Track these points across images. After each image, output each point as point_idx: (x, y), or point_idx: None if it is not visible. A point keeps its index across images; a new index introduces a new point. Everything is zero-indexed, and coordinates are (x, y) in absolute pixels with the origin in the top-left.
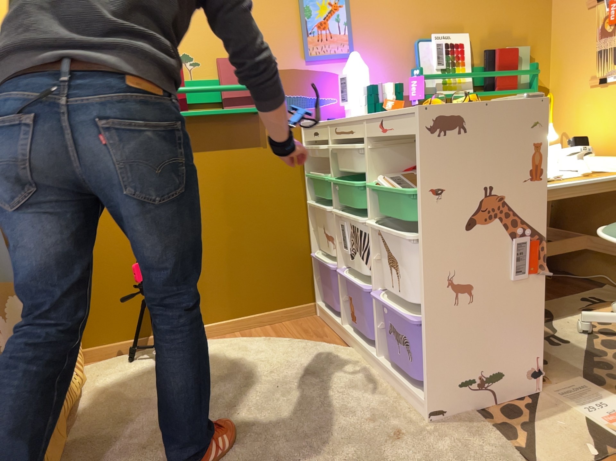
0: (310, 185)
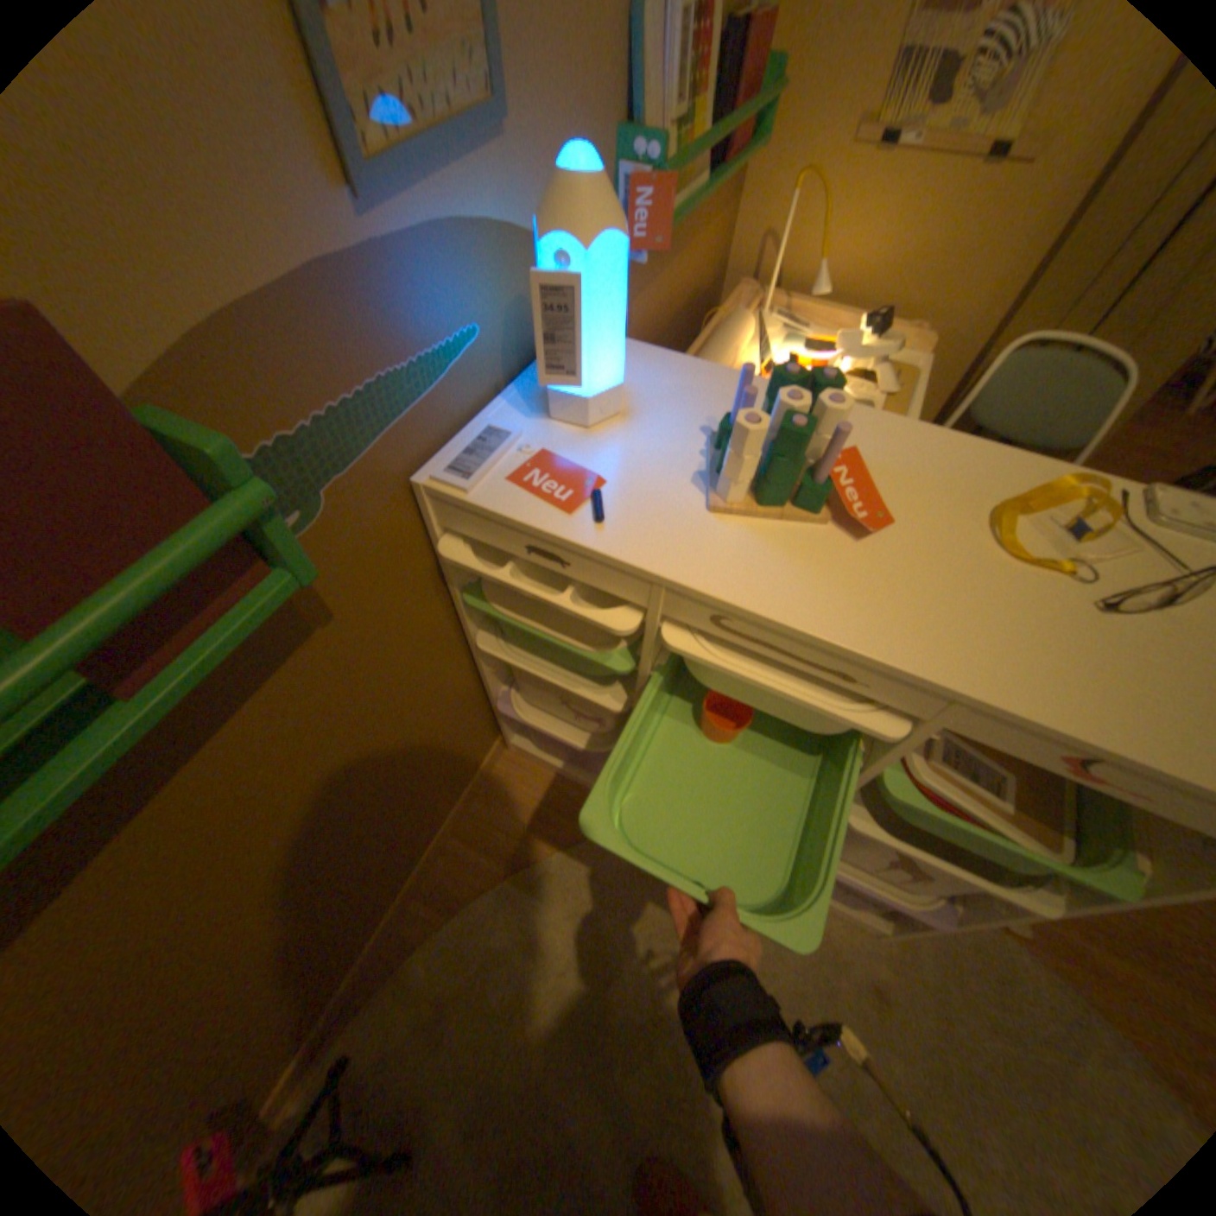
0: (472, 605)
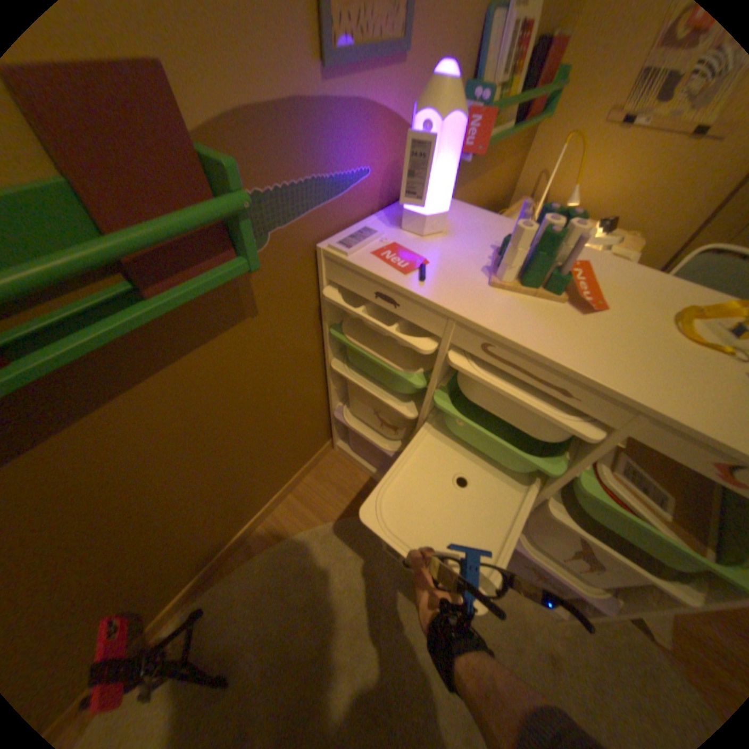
0: (333, 339)
